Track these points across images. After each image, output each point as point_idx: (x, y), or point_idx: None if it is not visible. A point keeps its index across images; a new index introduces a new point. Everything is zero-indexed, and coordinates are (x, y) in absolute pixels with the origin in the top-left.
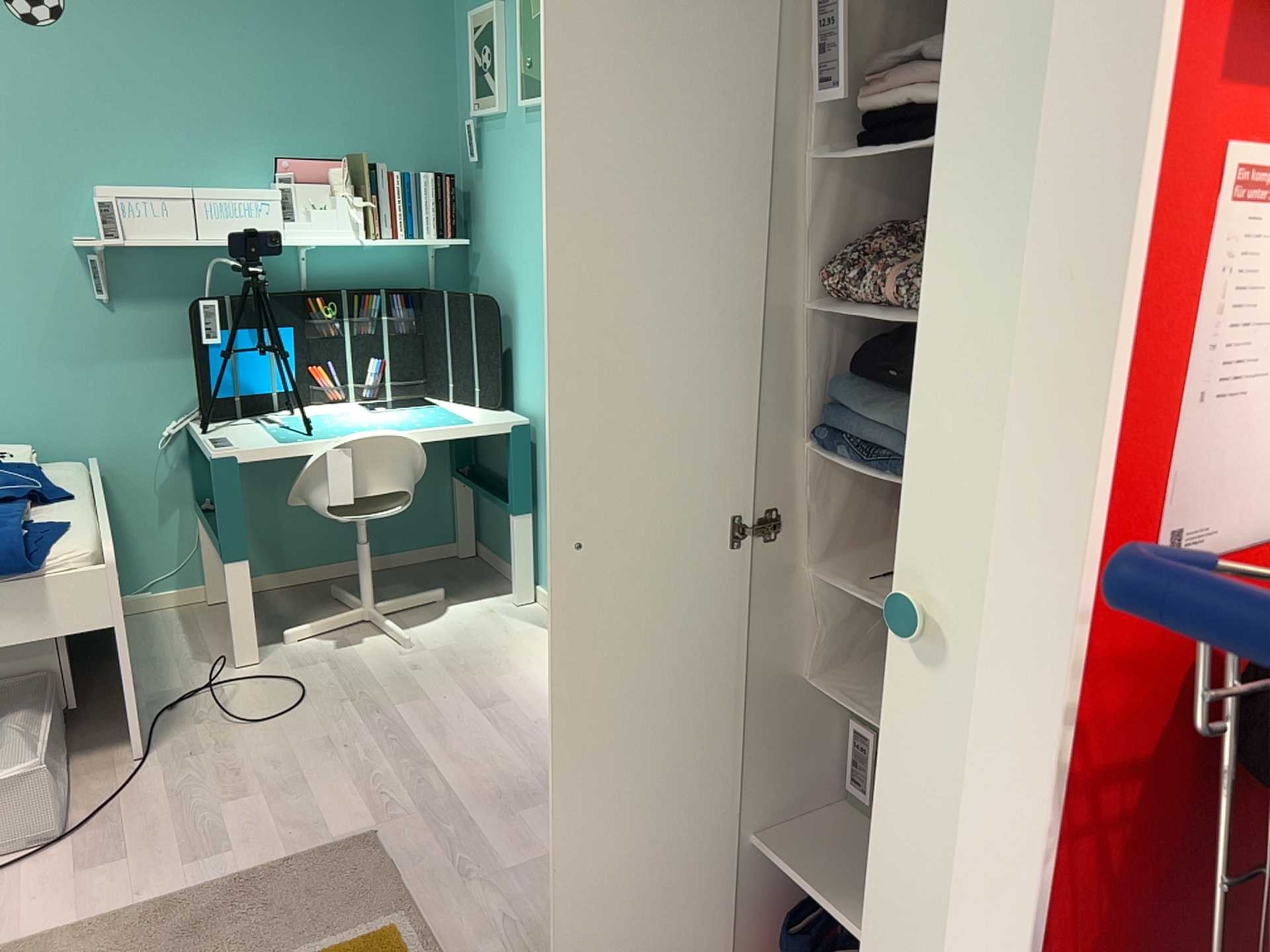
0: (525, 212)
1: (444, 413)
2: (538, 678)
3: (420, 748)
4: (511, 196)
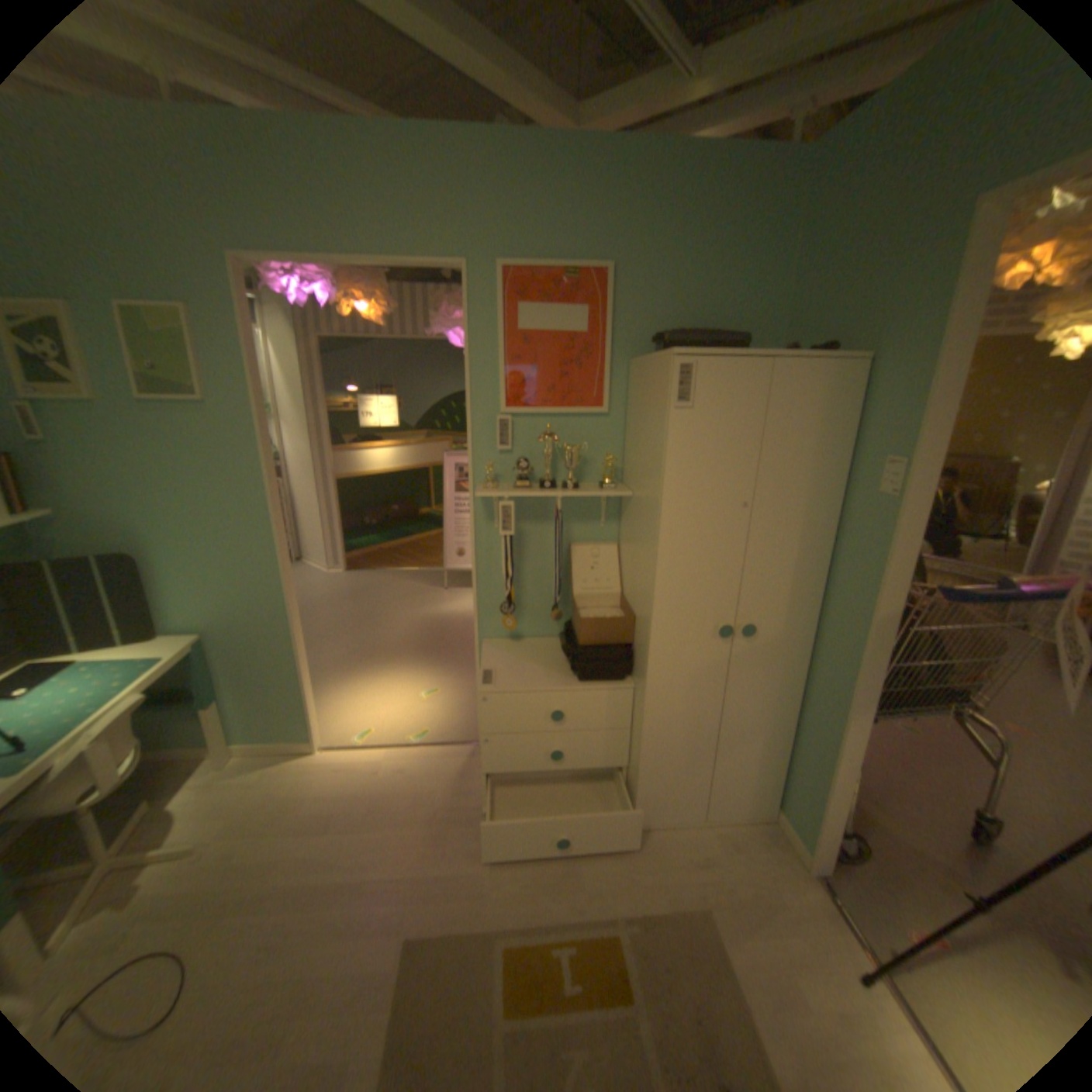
0: (149, 482)
1: (104, 664)
2: (322, 792)
3: (334, 885)
4: (118, 469)
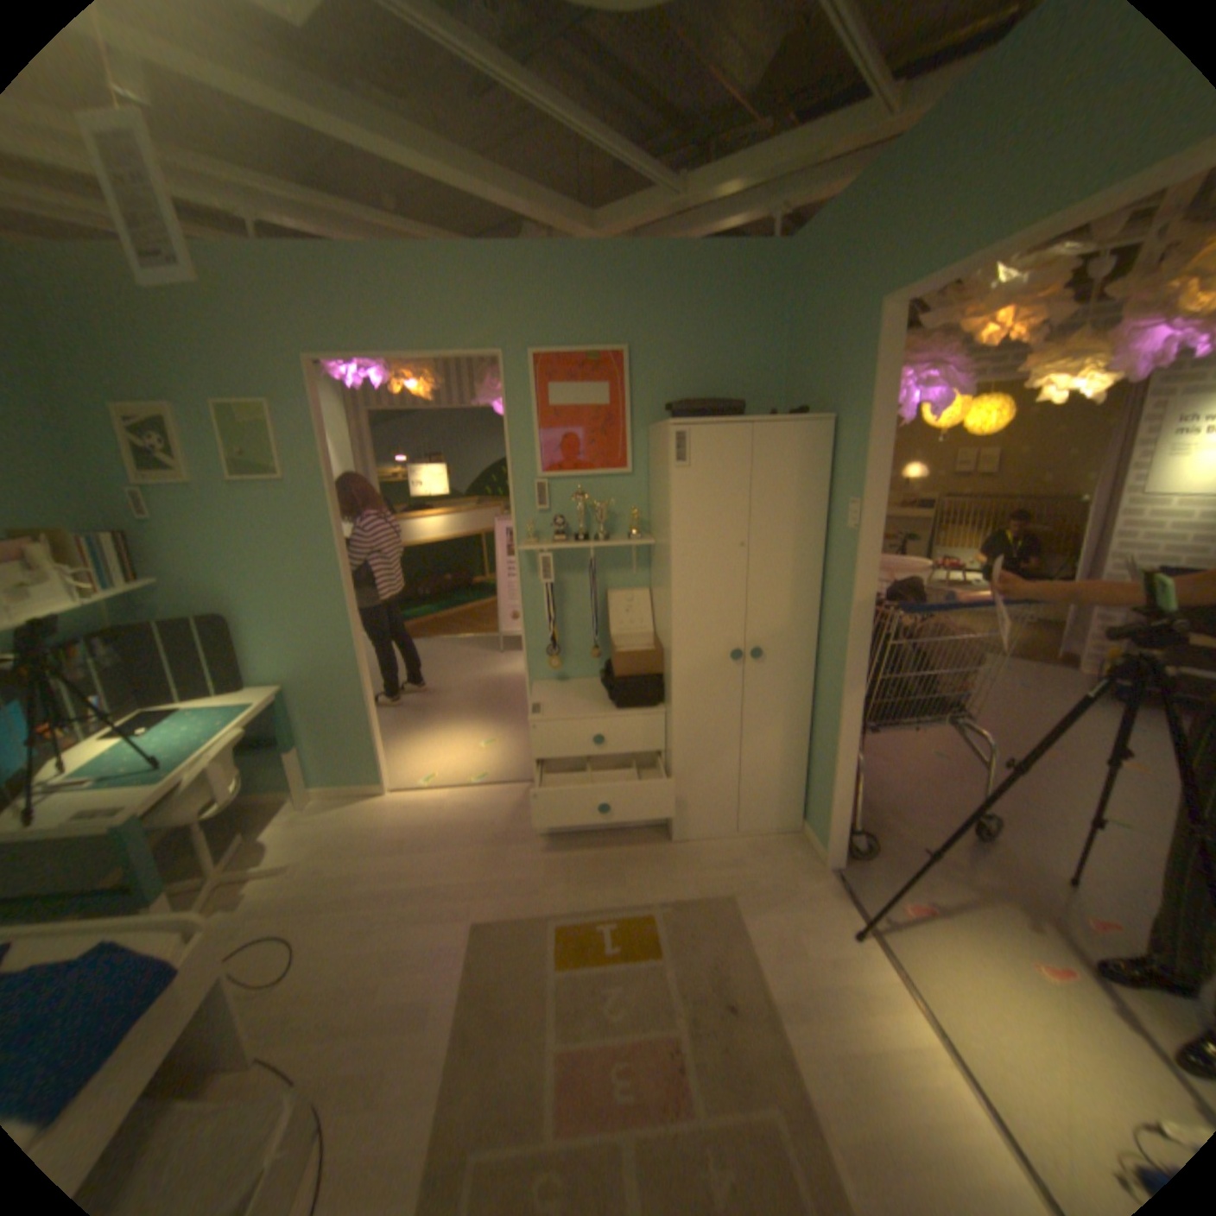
0: (239, 553)
1: (205, 711)
2: (394, 824)
3: (410, 890)
4: (212, 543)
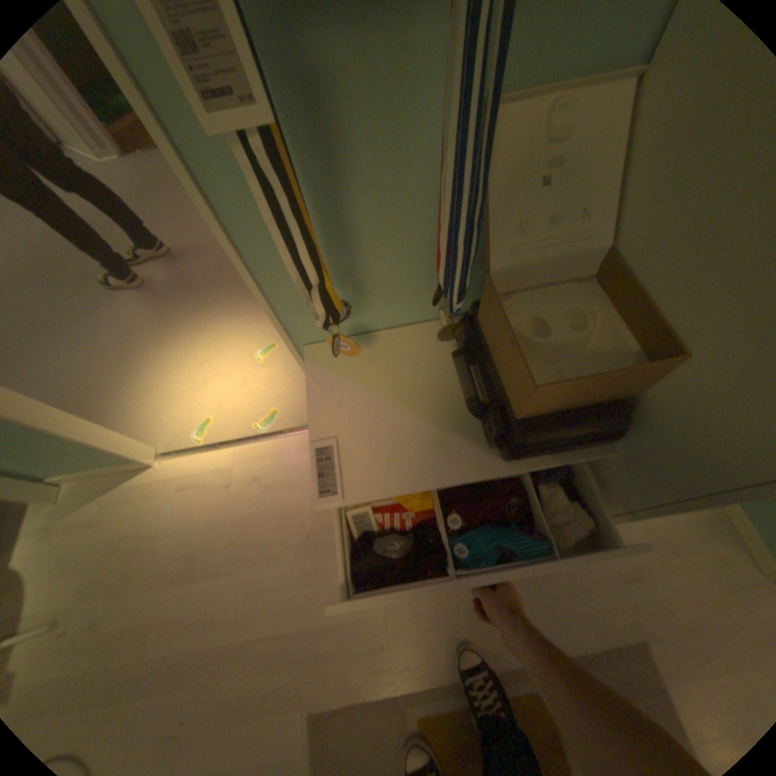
0: None
1: None
2: (174, 521)
3: (217, 649)
4: None
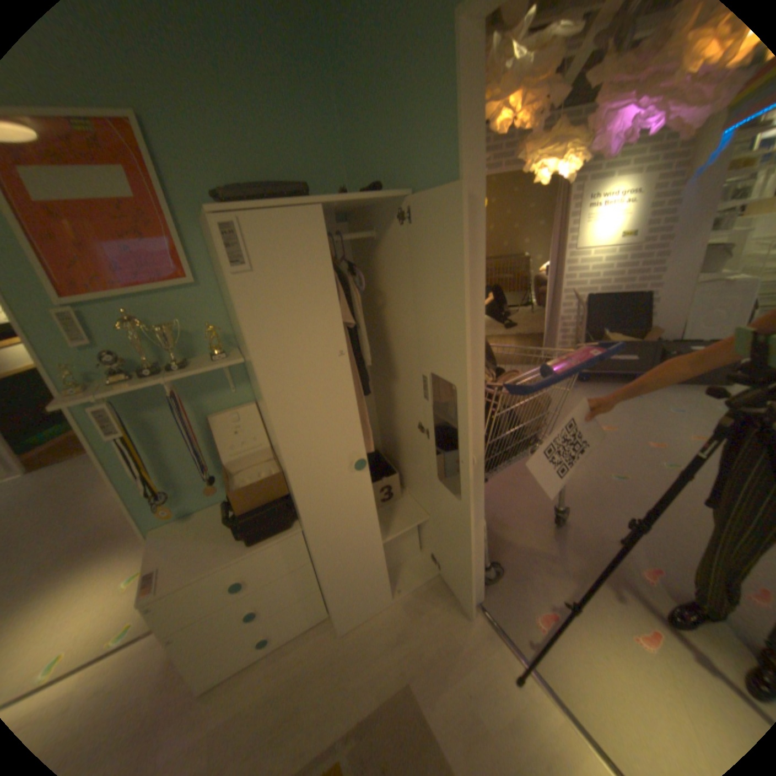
0: None
1: None
2: None
3: None
4: None
